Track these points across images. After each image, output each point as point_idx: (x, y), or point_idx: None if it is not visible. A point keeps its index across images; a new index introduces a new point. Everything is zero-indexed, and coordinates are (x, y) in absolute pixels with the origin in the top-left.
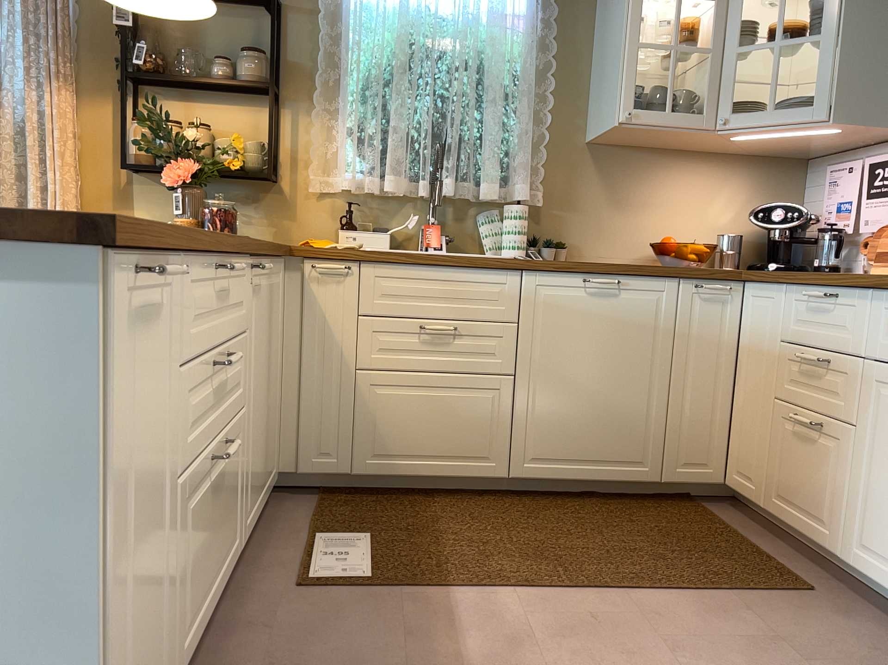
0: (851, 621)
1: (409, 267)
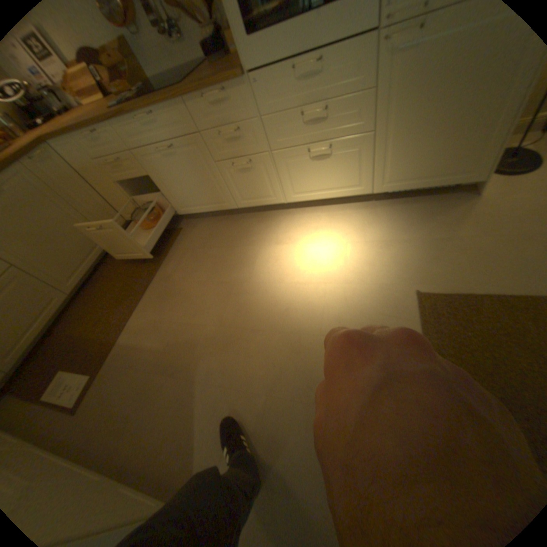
0: (196, 227)
1: None
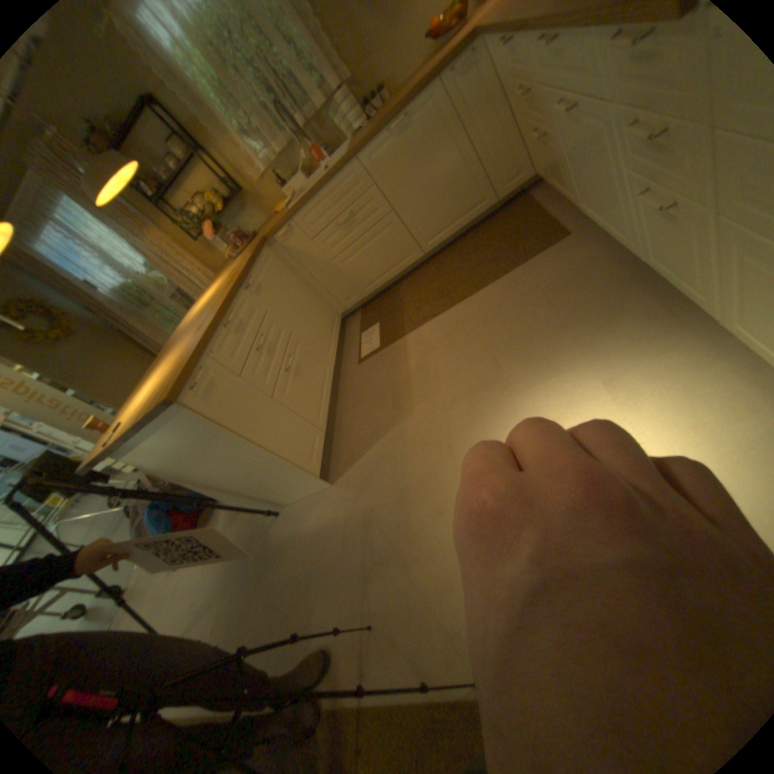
0: (584, 244)
1: (310, 202)
